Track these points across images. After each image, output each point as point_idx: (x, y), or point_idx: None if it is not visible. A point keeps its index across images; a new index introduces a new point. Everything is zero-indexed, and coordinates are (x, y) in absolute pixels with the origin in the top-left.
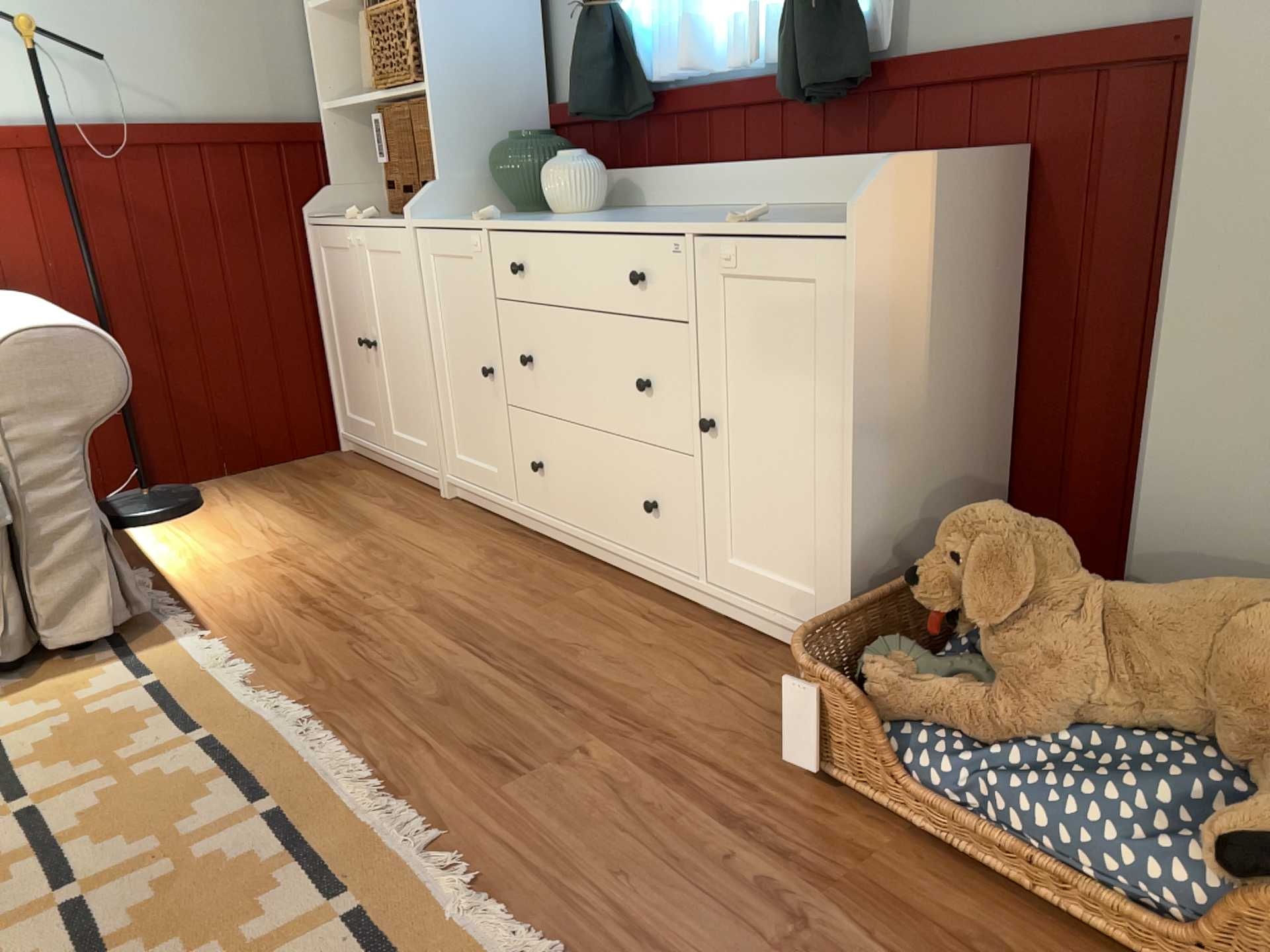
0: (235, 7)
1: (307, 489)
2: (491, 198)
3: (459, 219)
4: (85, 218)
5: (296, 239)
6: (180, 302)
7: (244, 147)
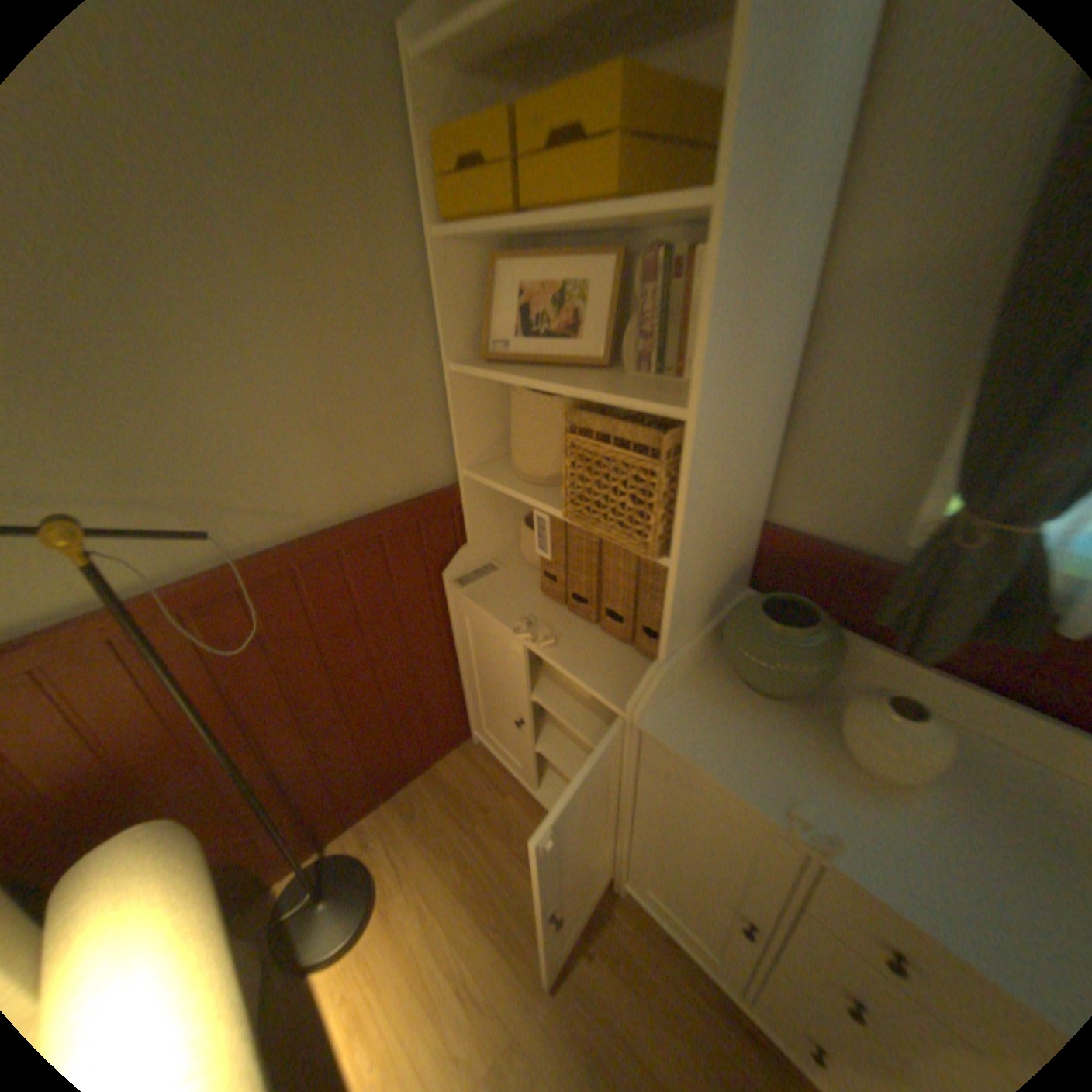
0: (363, 374)
1: (471, 851)
2: (710, 649)
3: (704, 721)
4: (208, 671)
5: (435, 595)
6: (328, 699)
7: (384, 532)
